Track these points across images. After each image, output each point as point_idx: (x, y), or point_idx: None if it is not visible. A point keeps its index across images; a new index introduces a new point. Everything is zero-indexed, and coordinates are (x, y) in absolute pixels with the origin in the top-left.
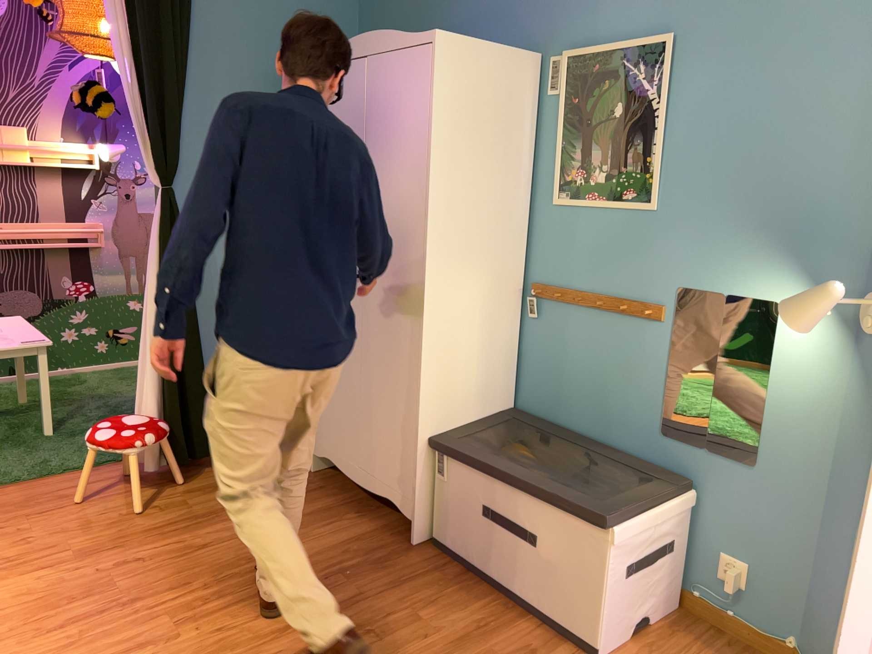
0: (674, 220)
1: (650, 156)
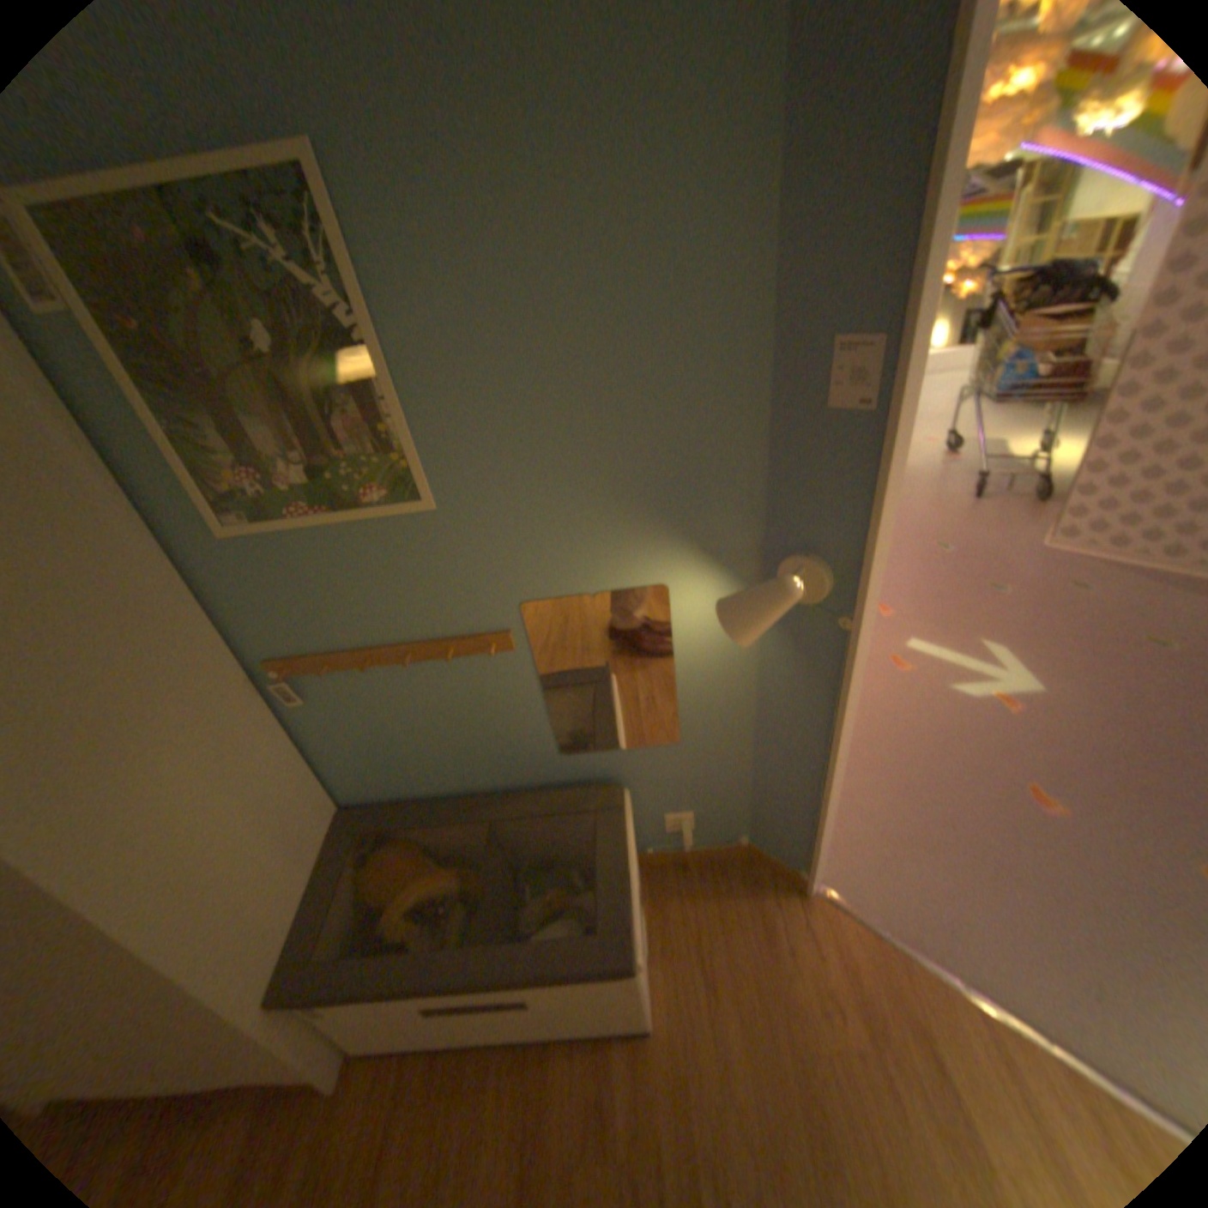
0: (474, 514)
1: (380, 417)
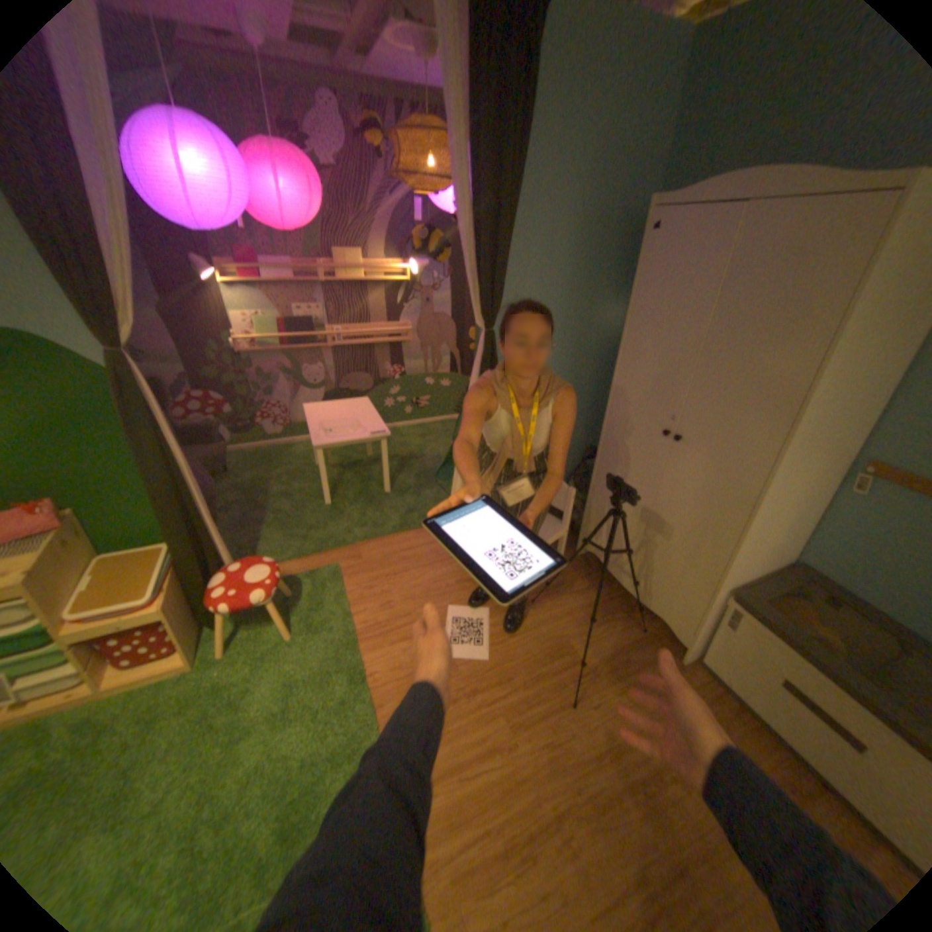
0: None
1: None
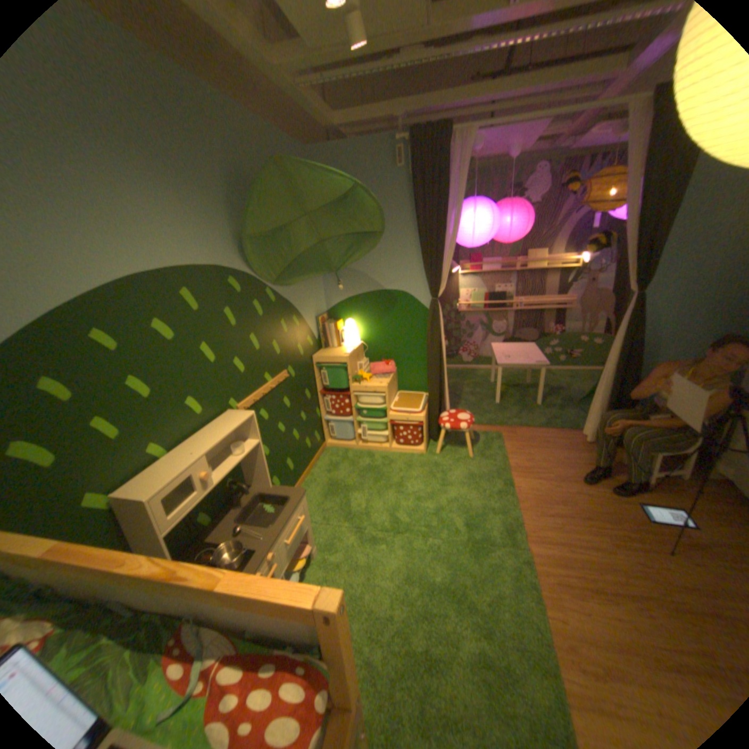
0: None
1: None
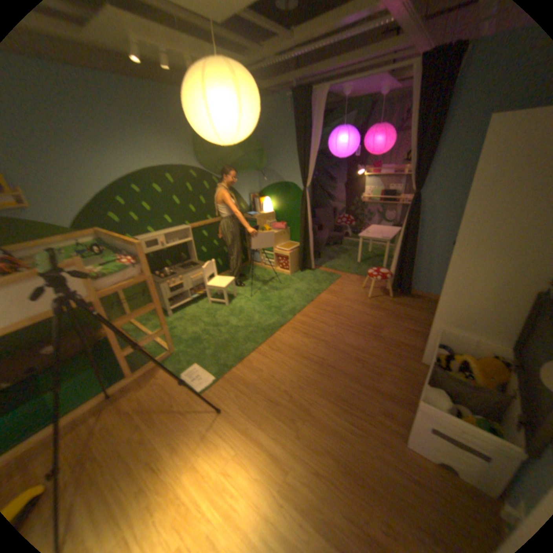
0: None
1: None
